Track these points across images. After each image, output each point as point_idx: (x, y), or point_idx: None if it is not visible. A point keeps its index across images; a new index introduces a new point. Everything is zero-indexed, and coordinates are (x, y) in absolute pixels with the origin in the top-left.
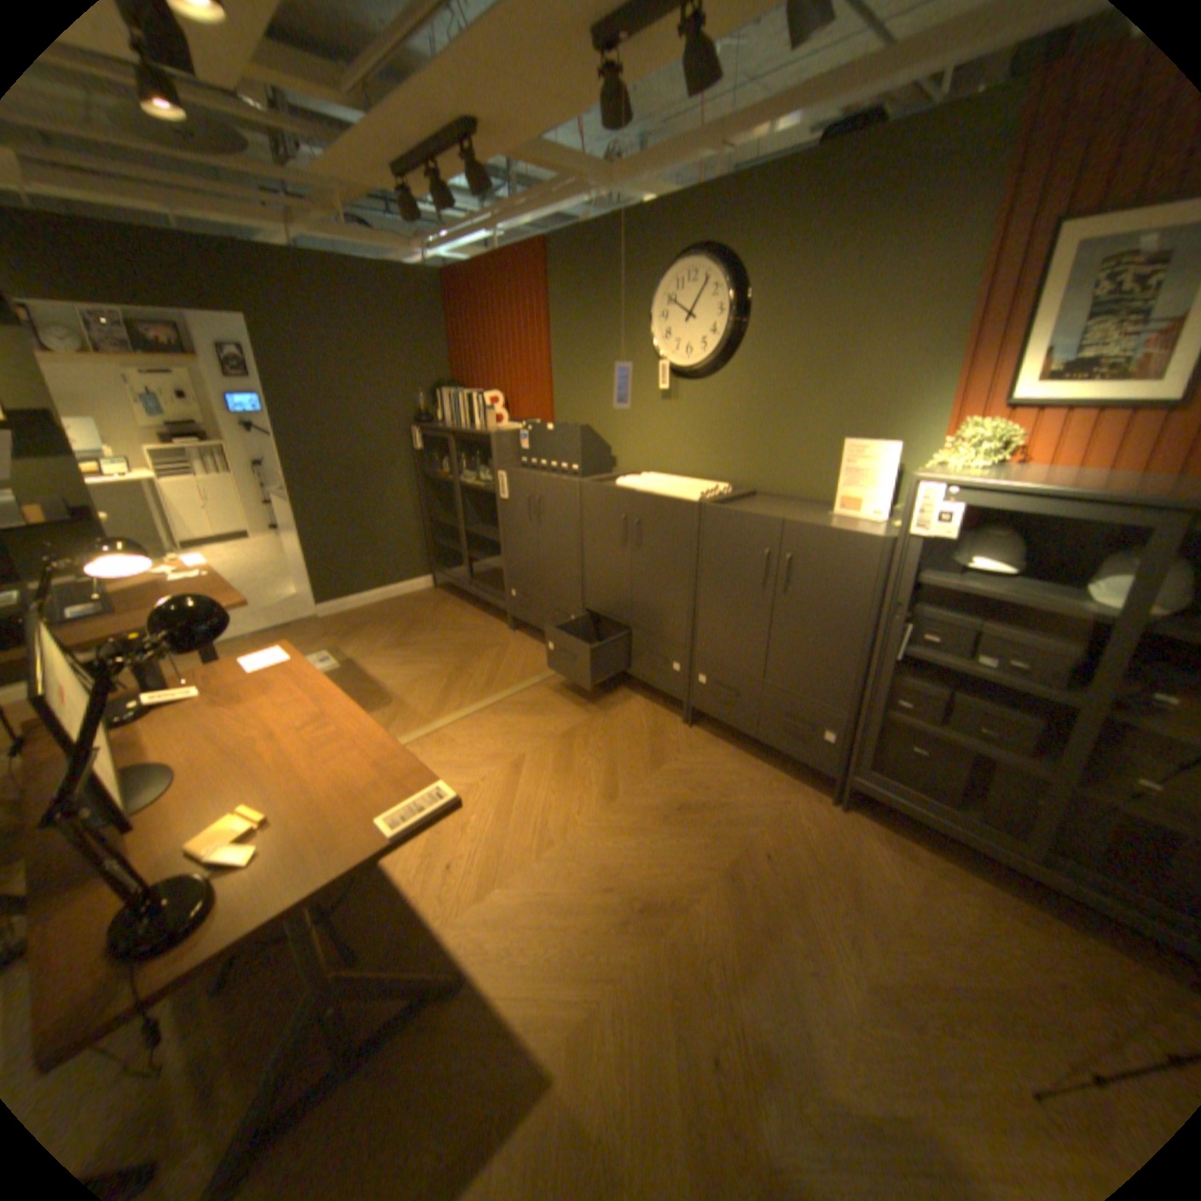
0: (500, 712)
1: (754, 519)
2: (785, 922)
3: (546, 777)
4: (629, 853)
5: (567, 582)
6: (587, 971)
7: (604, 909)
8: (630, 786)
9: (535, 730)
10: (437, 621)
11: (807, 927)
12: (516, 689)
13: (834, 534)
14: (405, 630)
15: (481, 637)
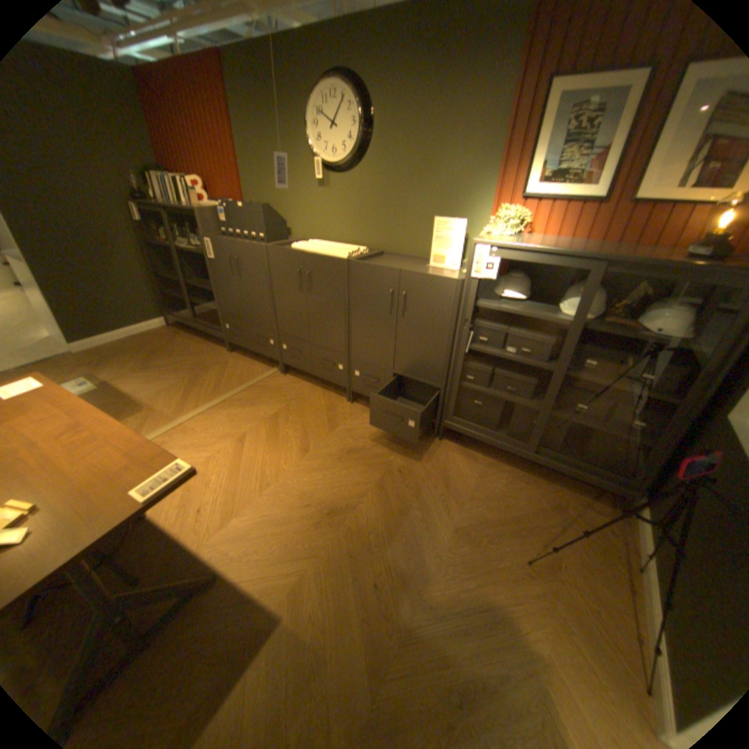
0: (226, 406)
1: (382, 270)
2: (409, 504)
3: (261, 444)
4: (318, 482)
5: (265, 316)
6: (297, 553)
7: (305, 516)
8: (317, 442)
9: (252, 415)
10: (172, 349)
11: (421, 504)
12: (236, 391)
13: (430, 278)
14: (147, 357)
15: (207, 358)
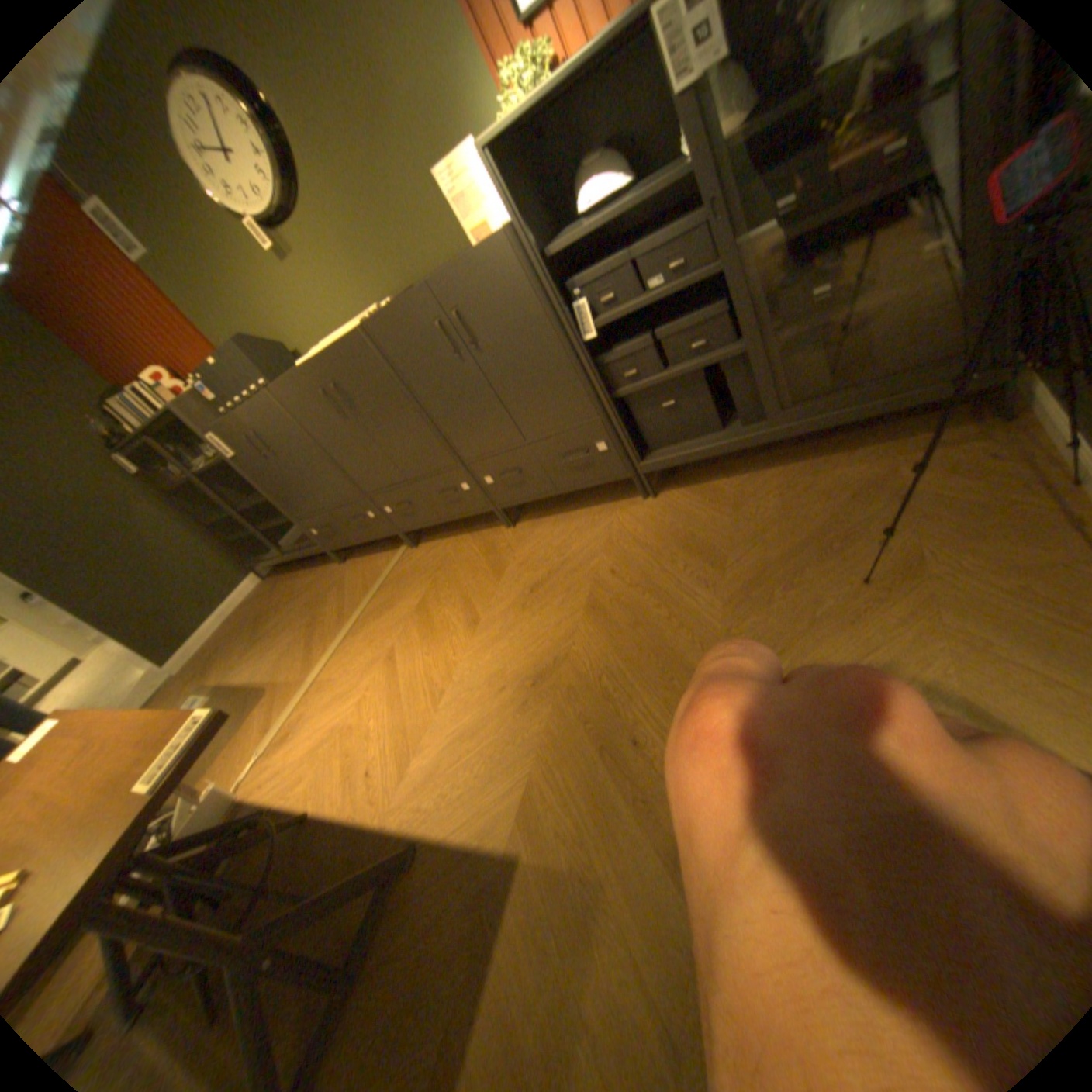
0: (361, 629)
1: (406, 300)
2: (646, 605)
3: (418, 647)
4: (507, 650)
5: (339, 486)
6: (511, 758)
7: (505, 705)
8: (487, 603)
9: (395, 620)
10: (278, 602)
11: (664, 596)
12: (365, 603)
13: (468, 258)
14: (254, 629)
15: (320, 587)
